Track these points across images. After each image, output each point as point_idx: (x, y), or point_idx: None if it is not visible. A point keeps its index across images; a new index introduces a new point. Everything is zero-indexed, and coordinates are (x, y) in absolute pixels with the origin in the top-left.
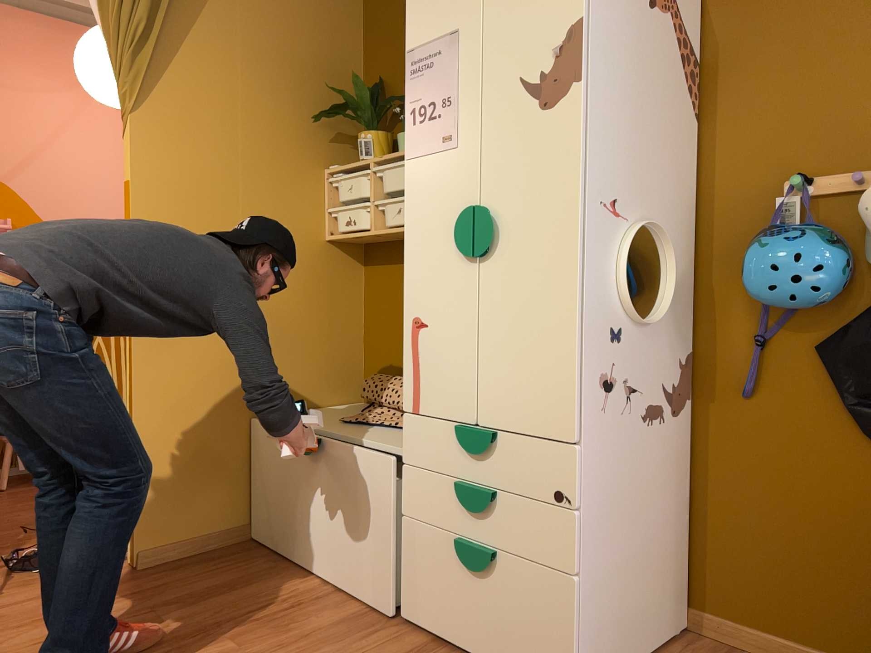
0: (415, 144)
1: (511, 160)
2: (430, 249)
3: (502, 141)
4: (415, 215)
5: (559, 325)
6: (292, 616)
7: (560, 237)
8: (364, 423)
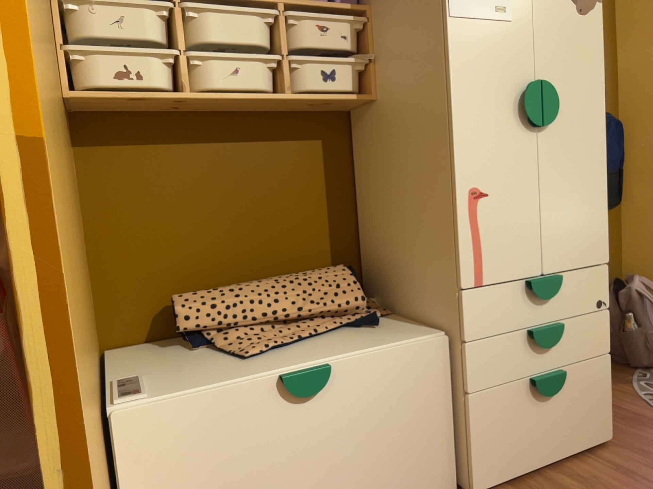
0: (461, 3)
1: (559, 47)
2: (486, 118)
3: (550, 29)
4: (465, 81)
5: (597, 180)
6: None
7: (595, 115)
8: (279, 346)
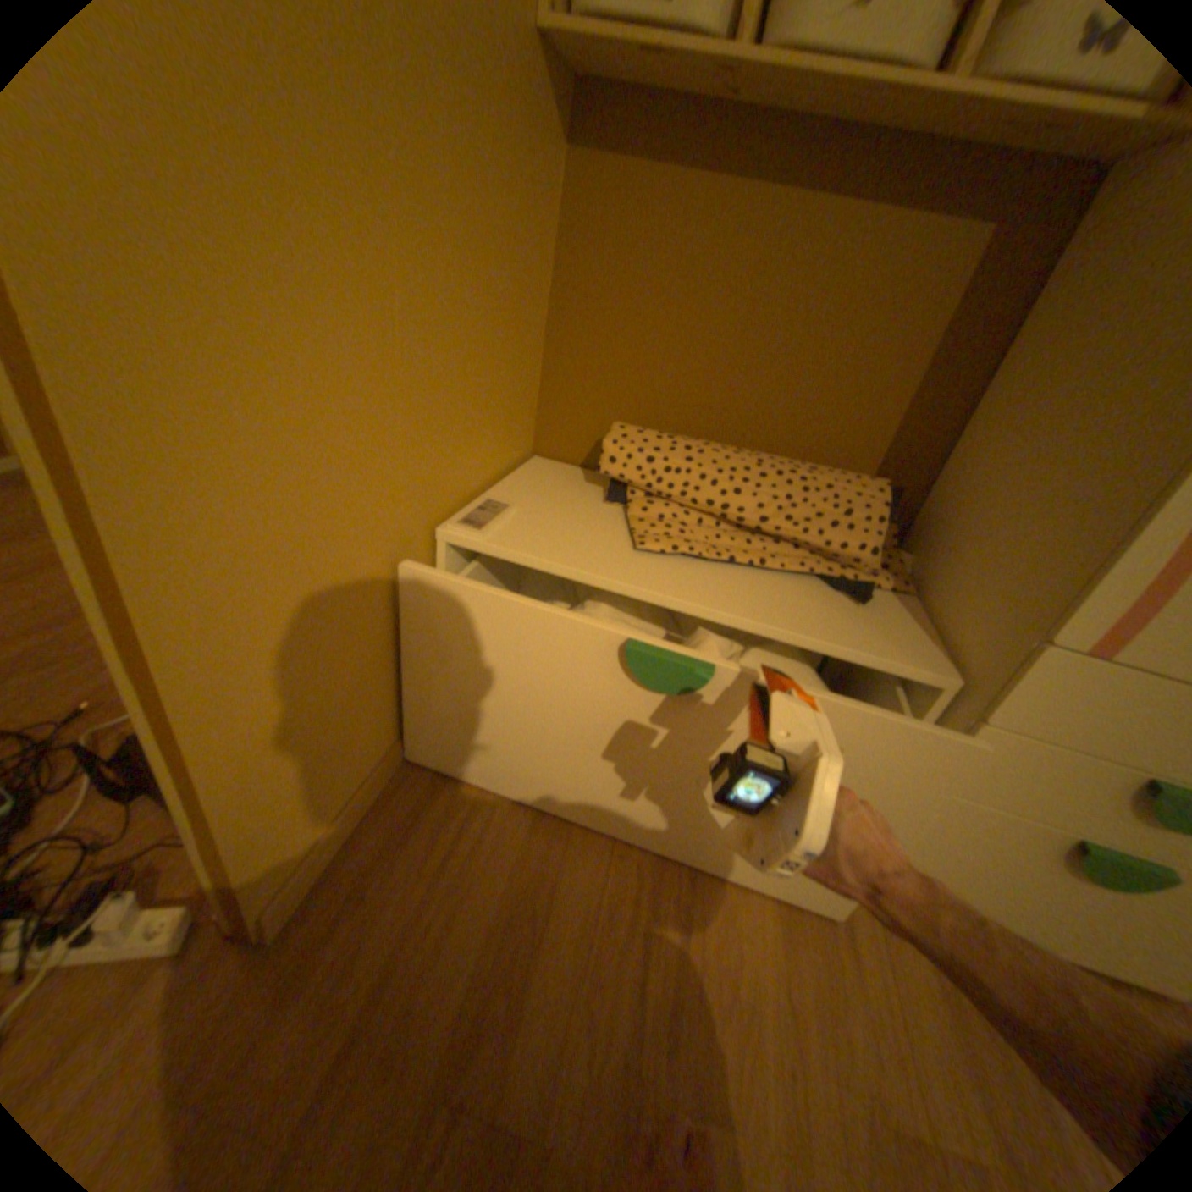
0: None
1: None
2: None
3: None
4: None
5: None
6: (713, 954)
7: None
8: (693, 554)
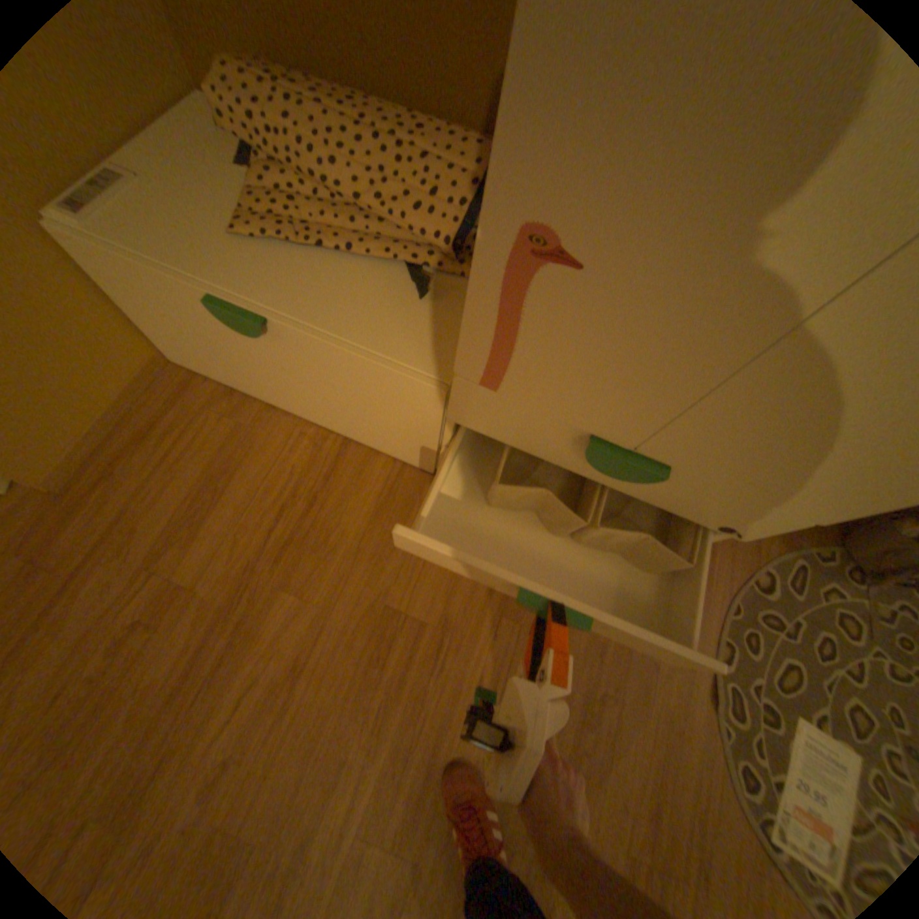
0: None
1: None
2: None
3: None
4: None
5: None
6: (321, 520)
7: None
8: (284, 239)
